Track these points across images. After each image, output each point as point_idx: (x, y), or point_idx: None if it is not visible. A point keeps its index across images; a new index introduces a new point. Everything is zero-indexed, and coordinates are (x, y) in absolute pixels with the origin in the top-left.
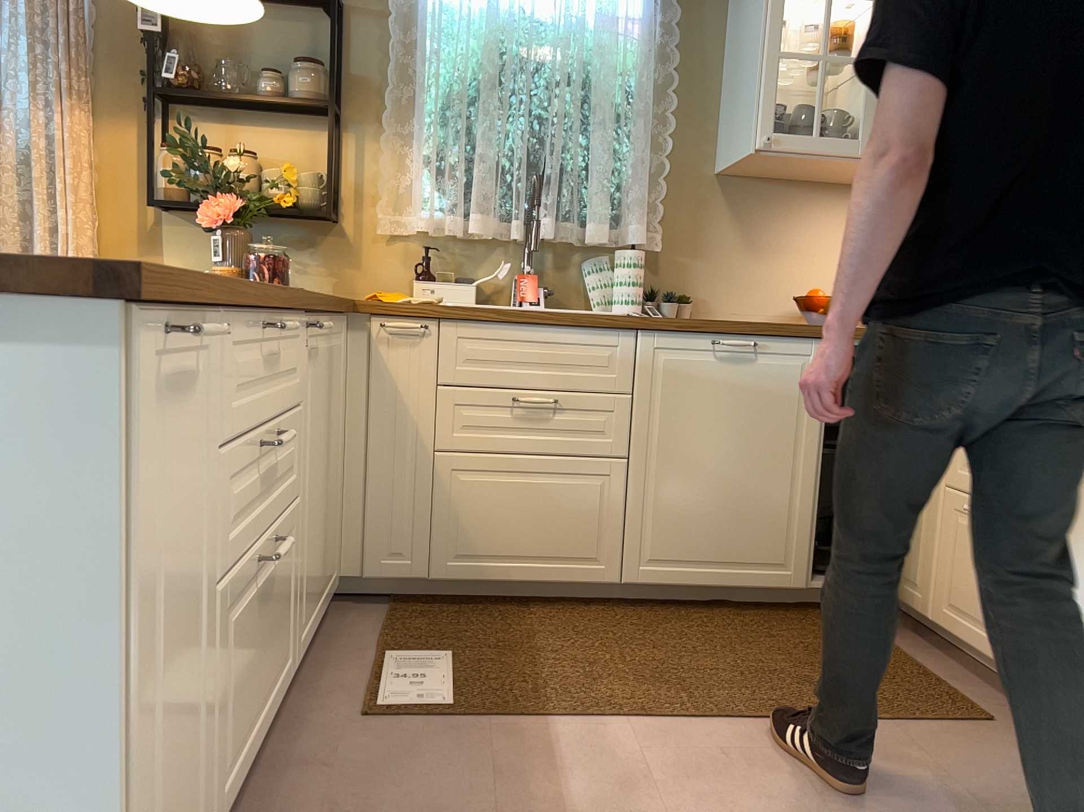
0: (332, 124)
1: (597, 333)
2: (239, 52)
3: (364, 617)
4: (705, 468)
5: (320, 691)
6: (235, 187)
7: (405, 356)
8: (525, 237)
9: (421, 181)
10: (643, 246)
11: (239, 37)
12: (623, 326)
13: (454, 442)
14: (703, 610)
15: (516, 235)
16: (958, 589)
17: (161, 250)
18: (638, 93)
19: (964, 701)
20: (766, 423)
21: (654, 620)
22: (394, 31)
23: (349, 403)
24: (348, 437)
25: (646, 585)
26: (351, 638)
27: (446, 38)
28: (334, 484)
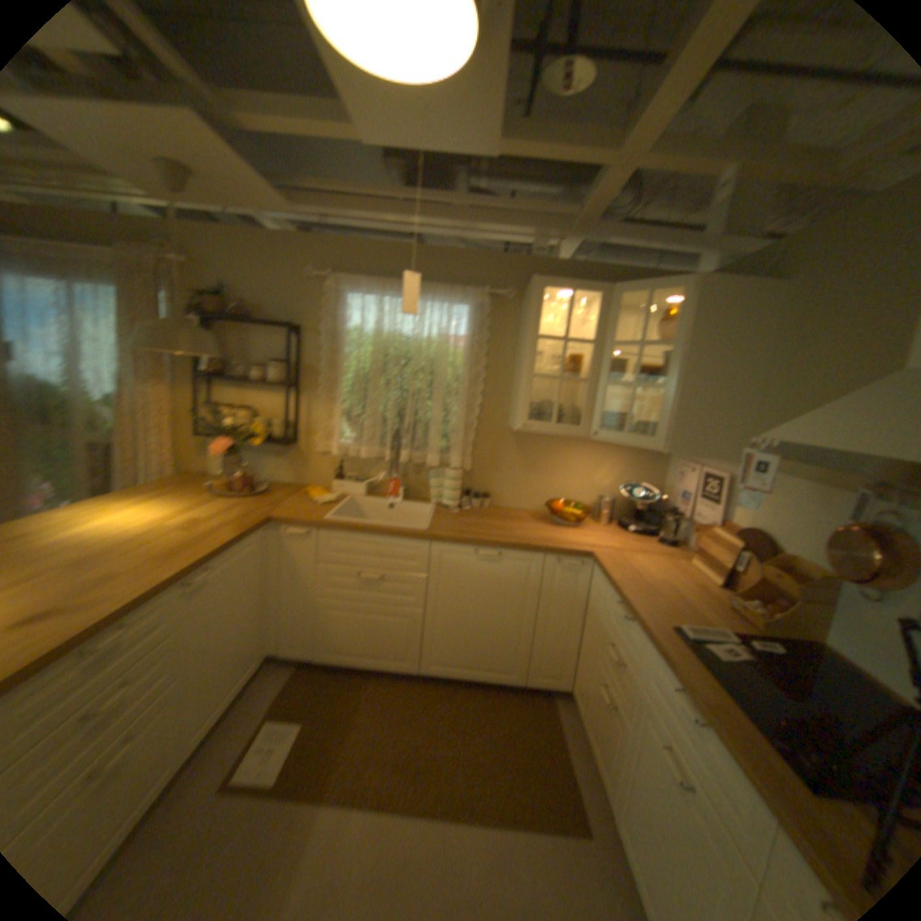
0: (284, 398)
1: (405, 543)
2: (240, 352)
3: (271, 685)
4: (466, 620)
5: (207, 764)
6: (227, 434)
7: (297, 549)
8: (393, 460)
9: (336, 427)
10: (460, 467)
11: (241, 344)
12: (419, 541)
13: (324, 596)
14: (464, 692)
15: (385, 462)
16: (595, 729)
17: (202, 456)
18: (458, 383)
19: (582, 813)
20: (503, 599)
21: (431, 701)
22: (323, 344)
23: (268, 571)
24: (267, 588)
25: (430, 678)
26: (253, 708)
27: (352, 347)
28: (245, 626)
